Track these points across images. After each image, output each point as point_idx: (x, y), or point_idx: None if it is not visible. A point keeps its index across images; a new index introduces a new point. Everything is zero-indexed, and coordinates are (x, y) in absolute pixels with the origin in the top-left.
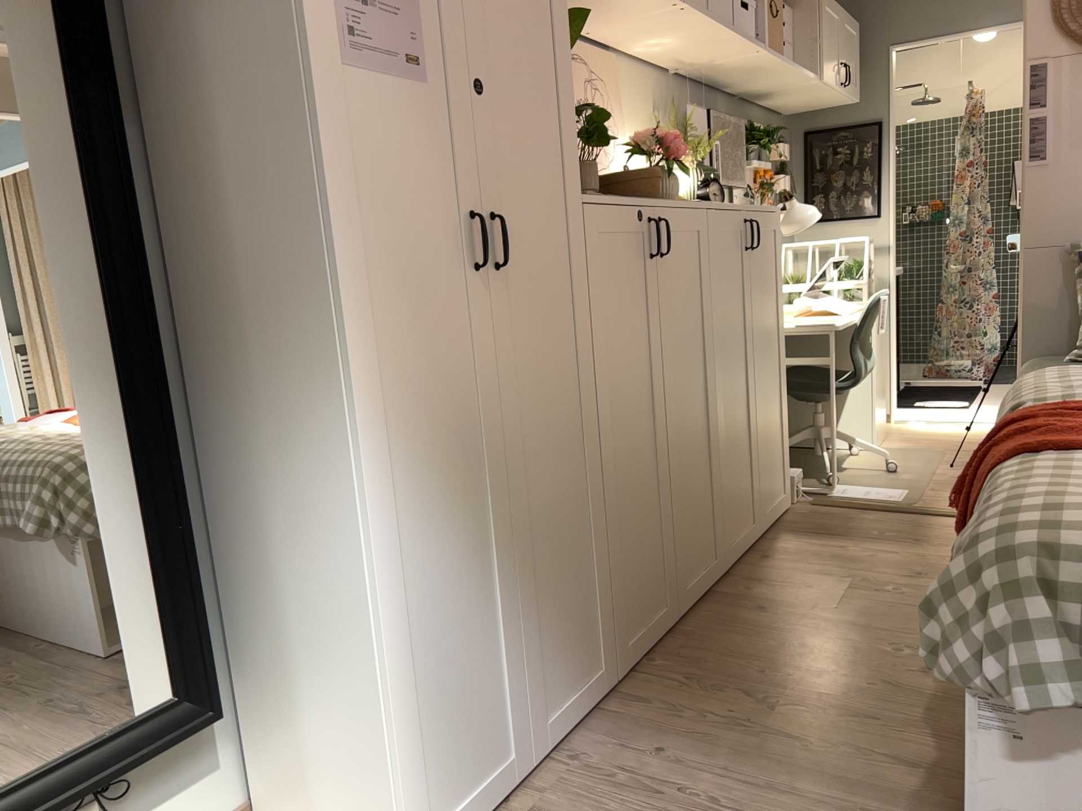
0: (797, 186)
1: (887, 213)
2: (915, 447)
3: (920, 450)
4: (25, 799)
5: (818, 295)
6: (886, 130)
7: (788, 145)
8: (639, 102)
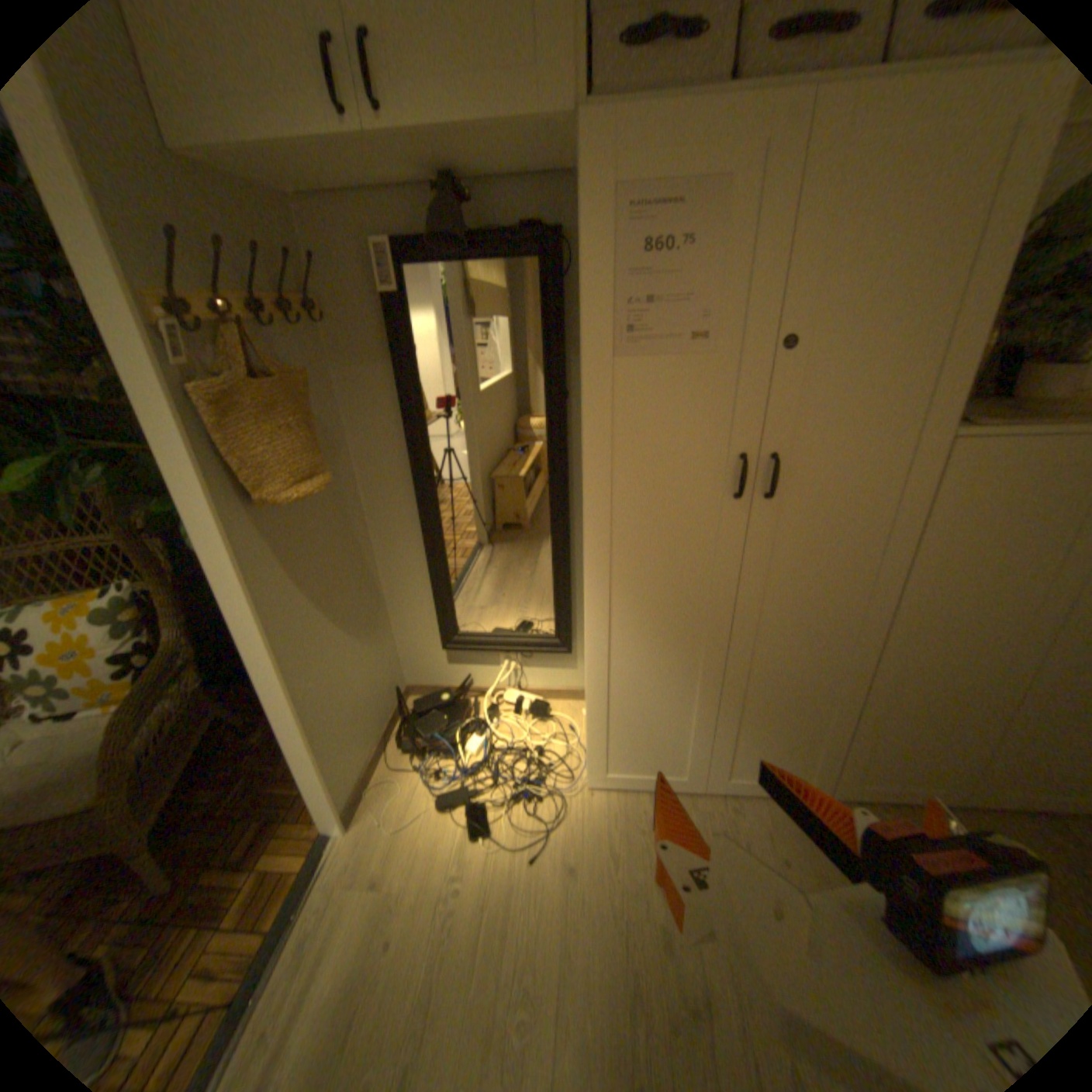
0: None
1: None
2: None
3: None
4: (496, 643)
5: None
6: None
7: None
8: None
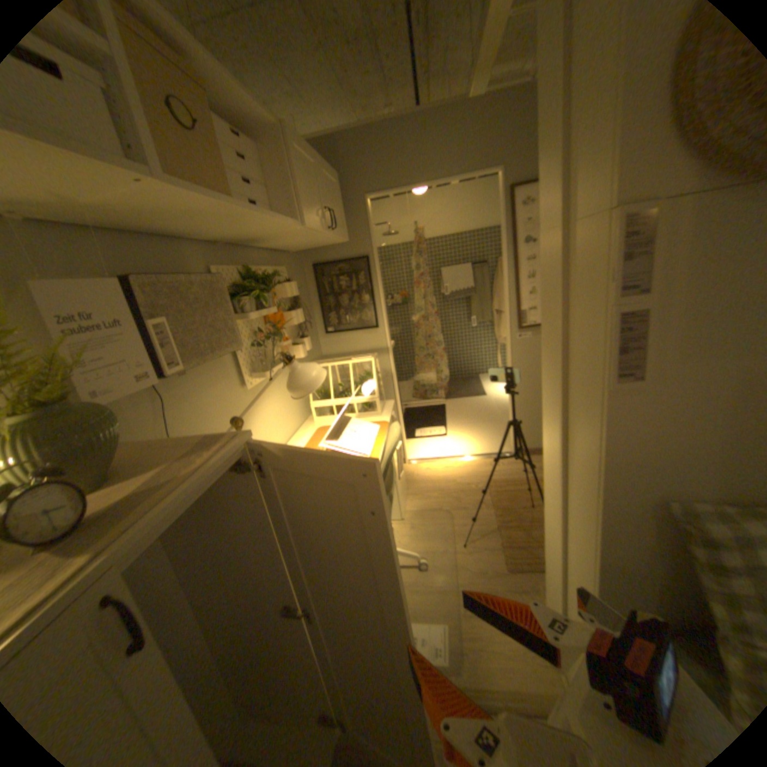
0: (318, 307)
1: (385, 324)
2: (432, 510)
3: (436, 514)
4: None
5: (343, 426)
6: (376, 262)
7: (304, 274)
8: None
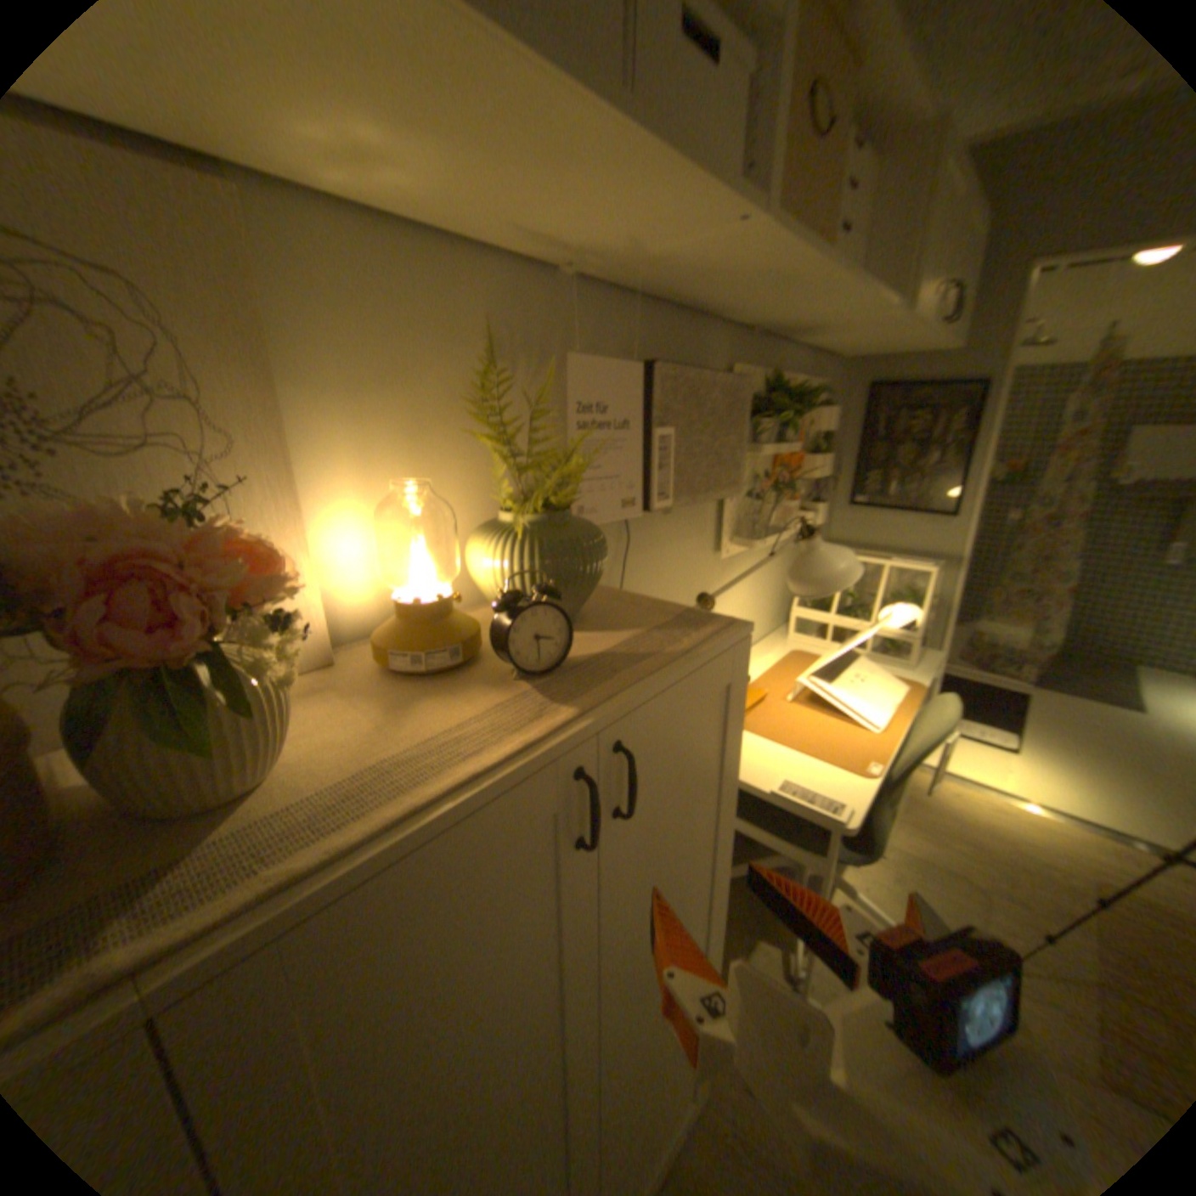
0: (852, 458)
1: (975, 514)
2: (950, 875)
3: (956, 886)
4: None
5: (844, 666)
6: (1003, 395)
7: (849, 399)
8: (437, 344)
